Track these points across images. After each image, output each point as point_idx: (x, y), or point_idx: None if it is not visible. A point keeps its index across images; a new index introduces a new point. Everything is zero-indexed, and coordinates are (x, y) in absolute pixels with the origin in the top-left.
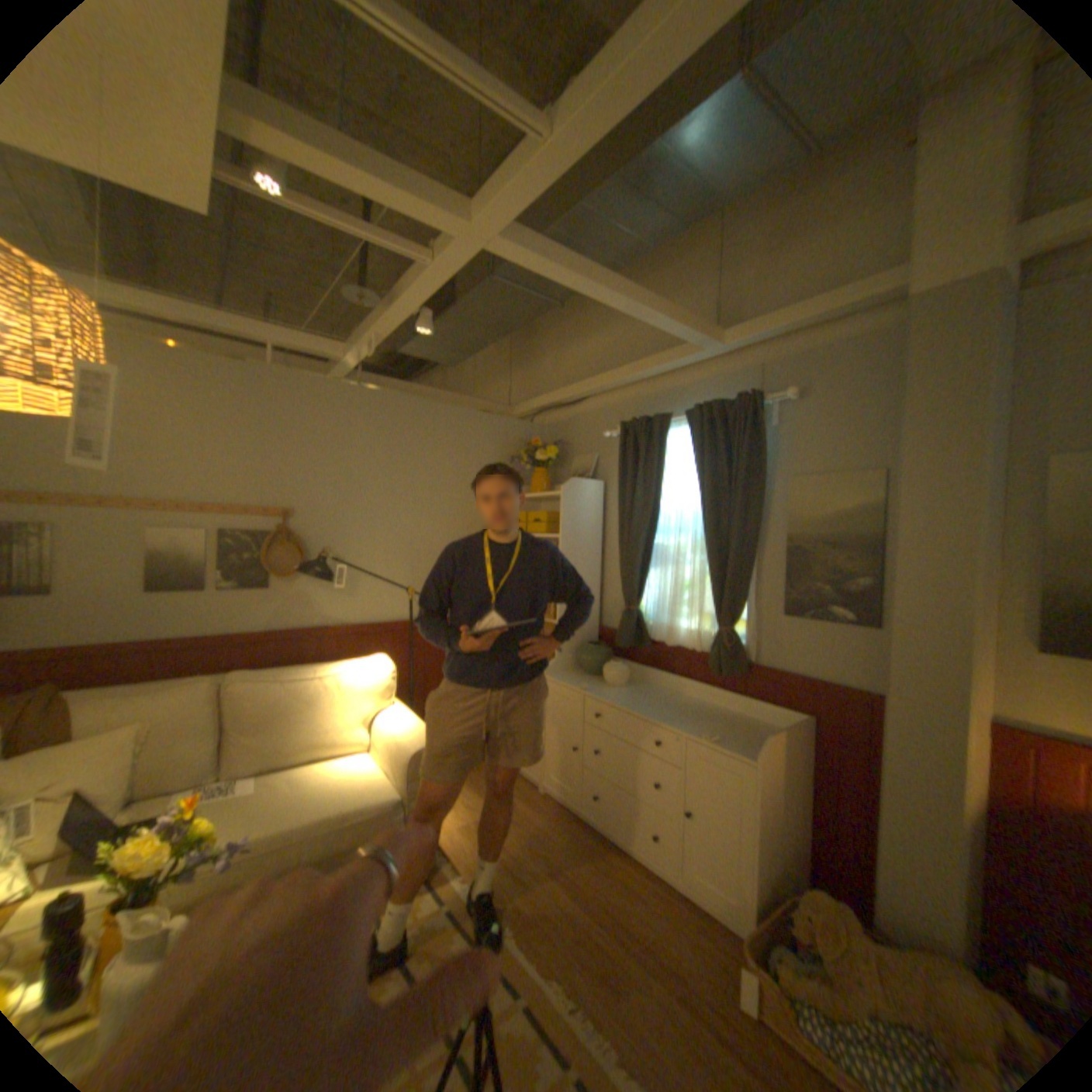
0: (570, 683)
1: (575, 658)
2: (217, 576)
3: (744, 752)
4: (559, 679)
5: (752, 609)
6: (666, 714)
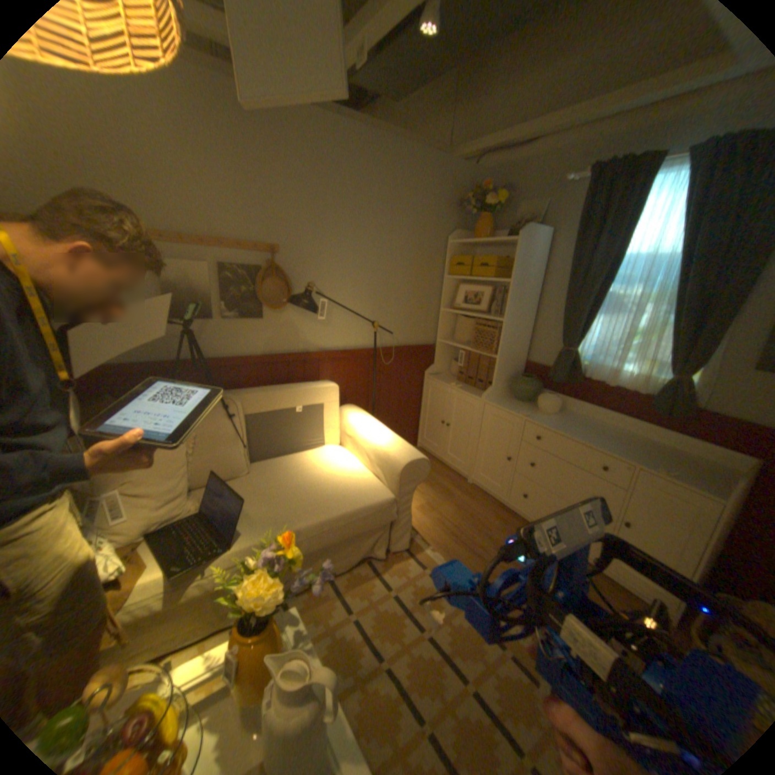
0: (509, 408)
1: (507, 387)
2: (223, 305)
3: (706, 489)
4: (497, 403)
5: (715, 361)
6: (610, 444)
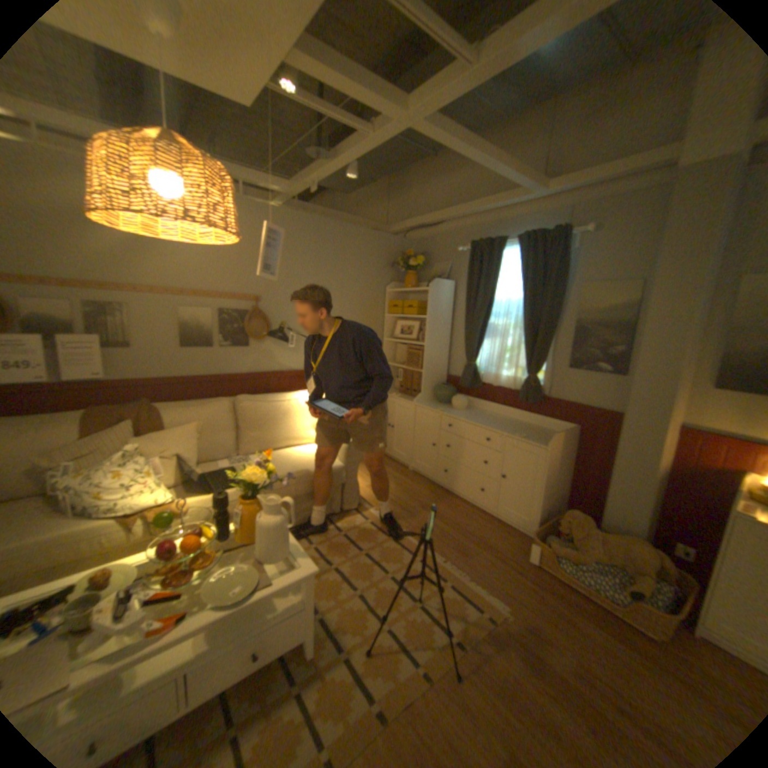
0: (431, 407)
1: (432, 394)
2: (220, 338)
3: (540, 443)
4: (424, 405)
5: (549, 364)
6: (492, 424)
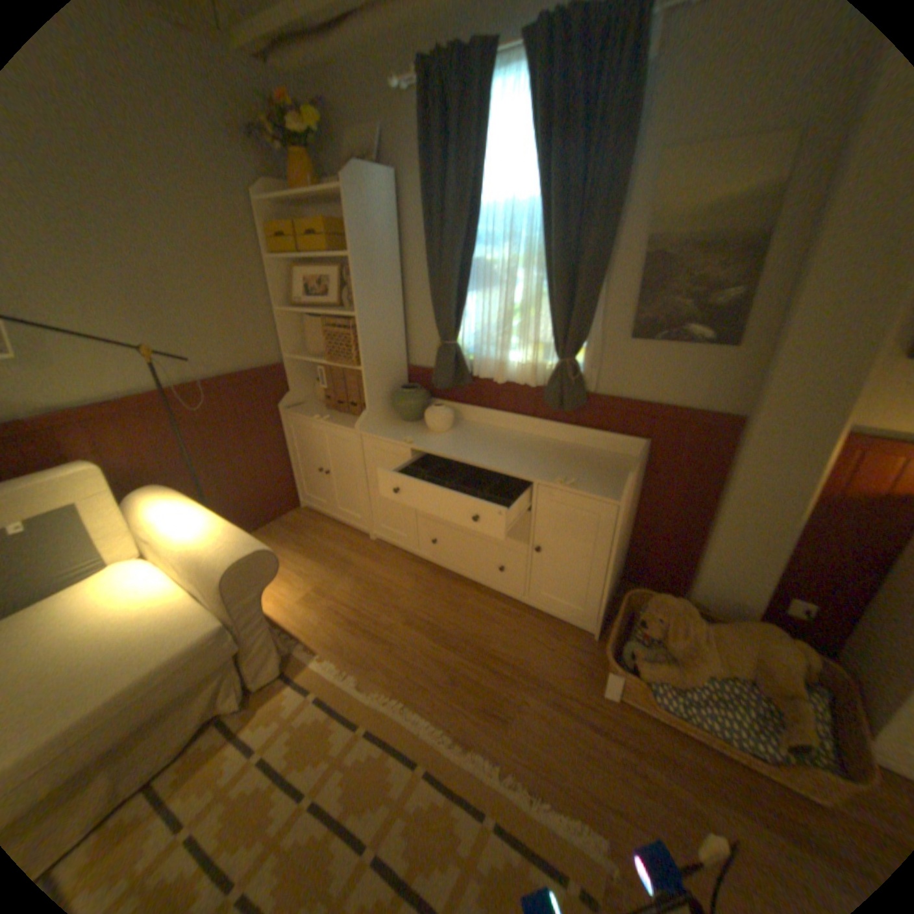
0: (391, 435)
1: (388, 405)
2: None
3: (601, 491)
4: (377, 432)
5: (595, 334)
6: (507, 457)
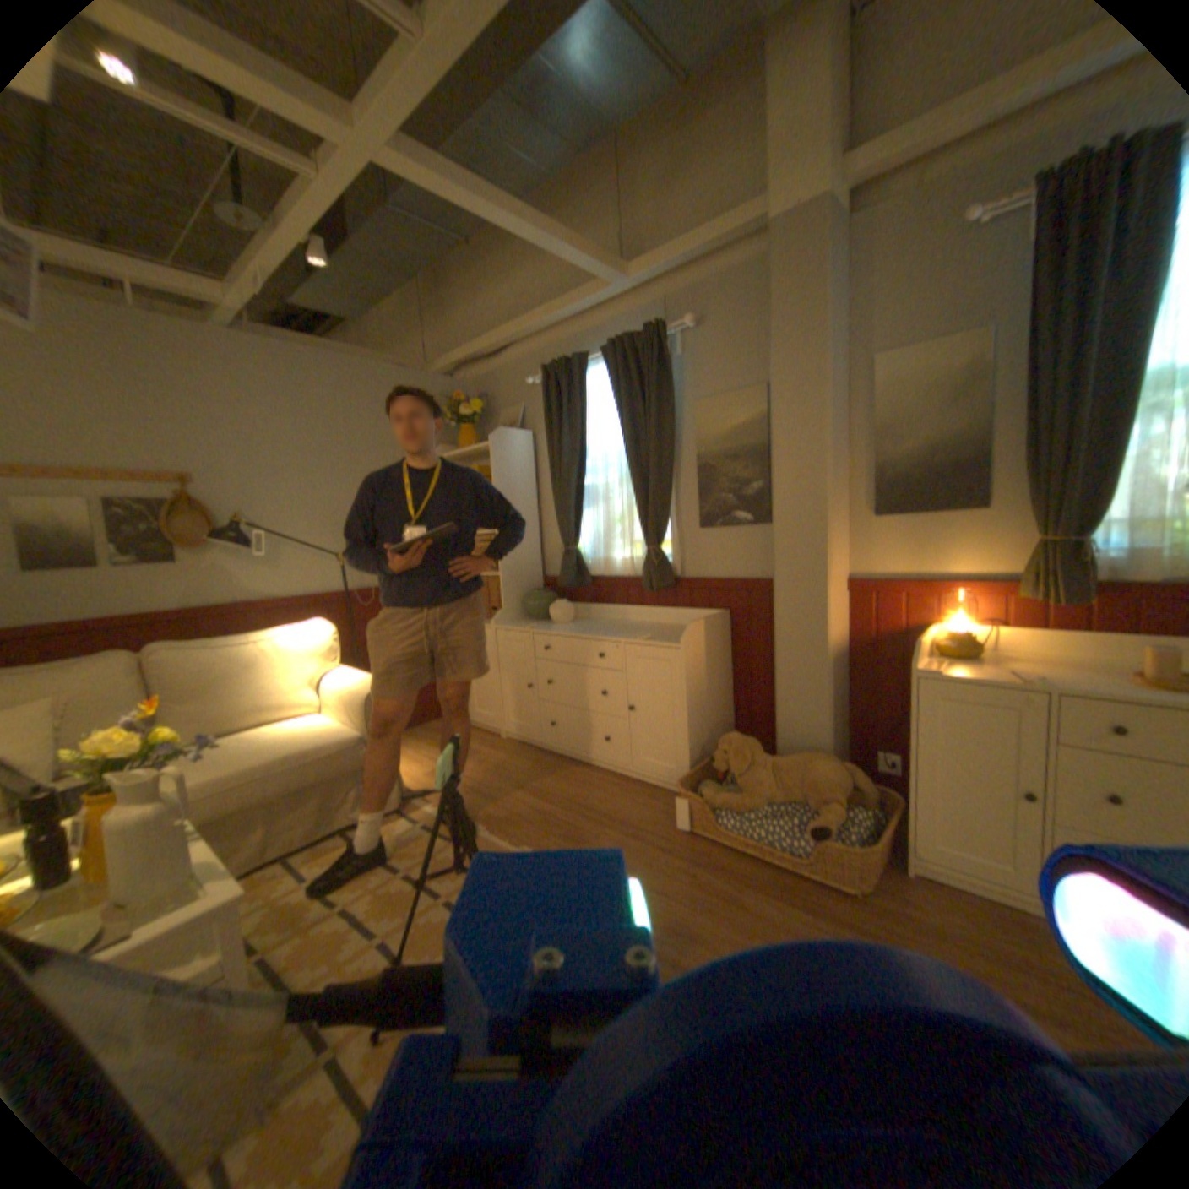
0: (518, 626)
1: (522, 608)
2: (110, 548)
3: (670, 641)
4: (508, 625)
5: (674, 528)
6: (607, 631)
